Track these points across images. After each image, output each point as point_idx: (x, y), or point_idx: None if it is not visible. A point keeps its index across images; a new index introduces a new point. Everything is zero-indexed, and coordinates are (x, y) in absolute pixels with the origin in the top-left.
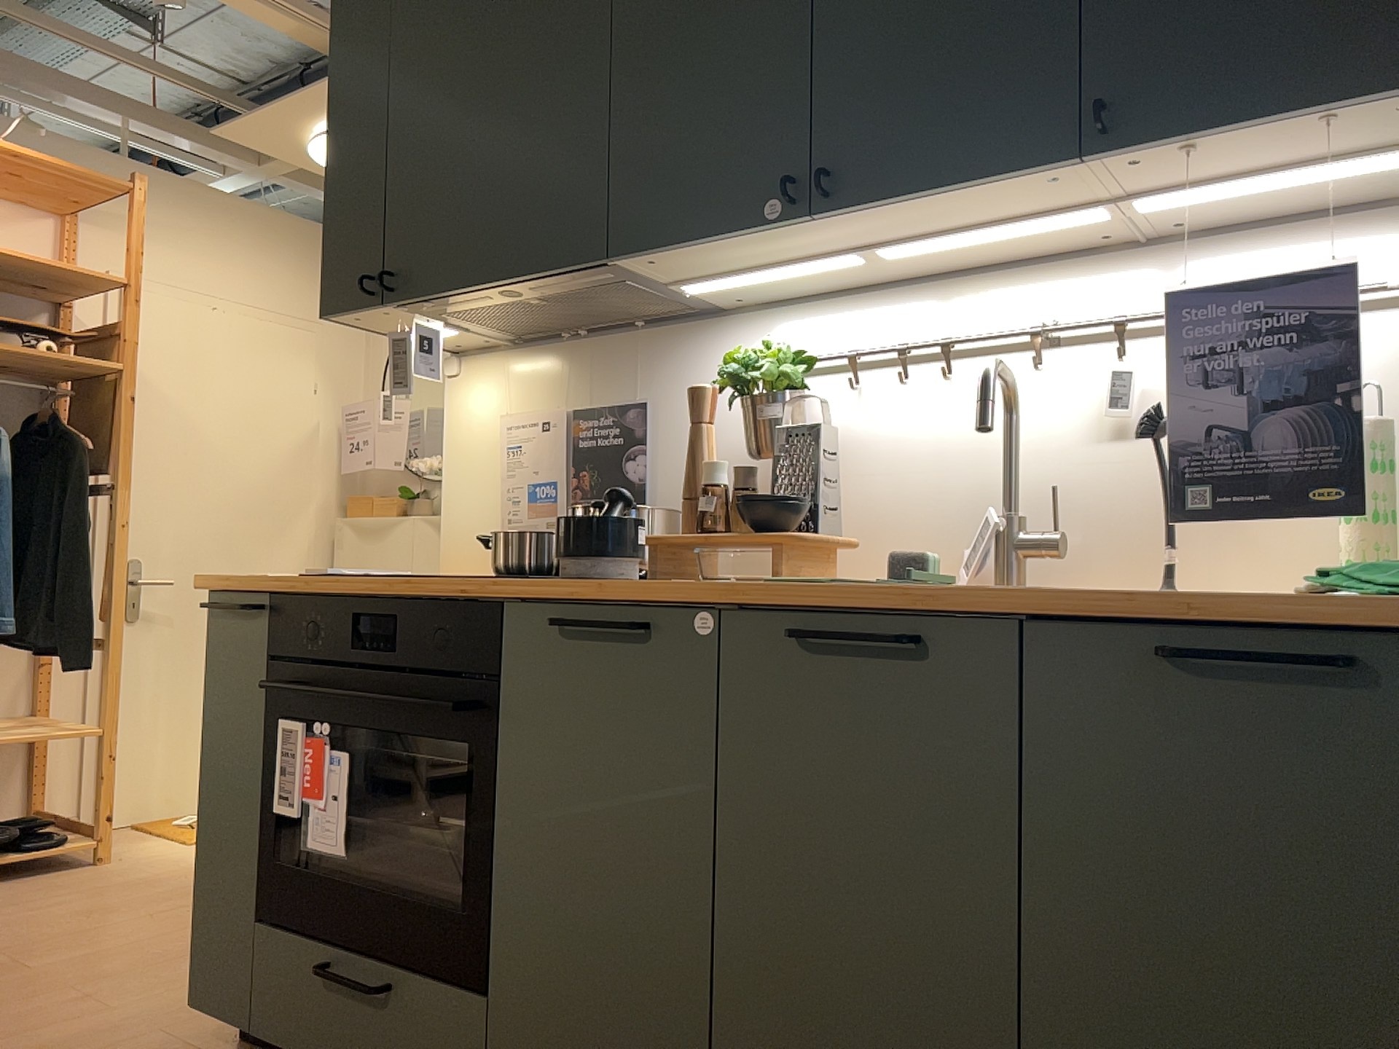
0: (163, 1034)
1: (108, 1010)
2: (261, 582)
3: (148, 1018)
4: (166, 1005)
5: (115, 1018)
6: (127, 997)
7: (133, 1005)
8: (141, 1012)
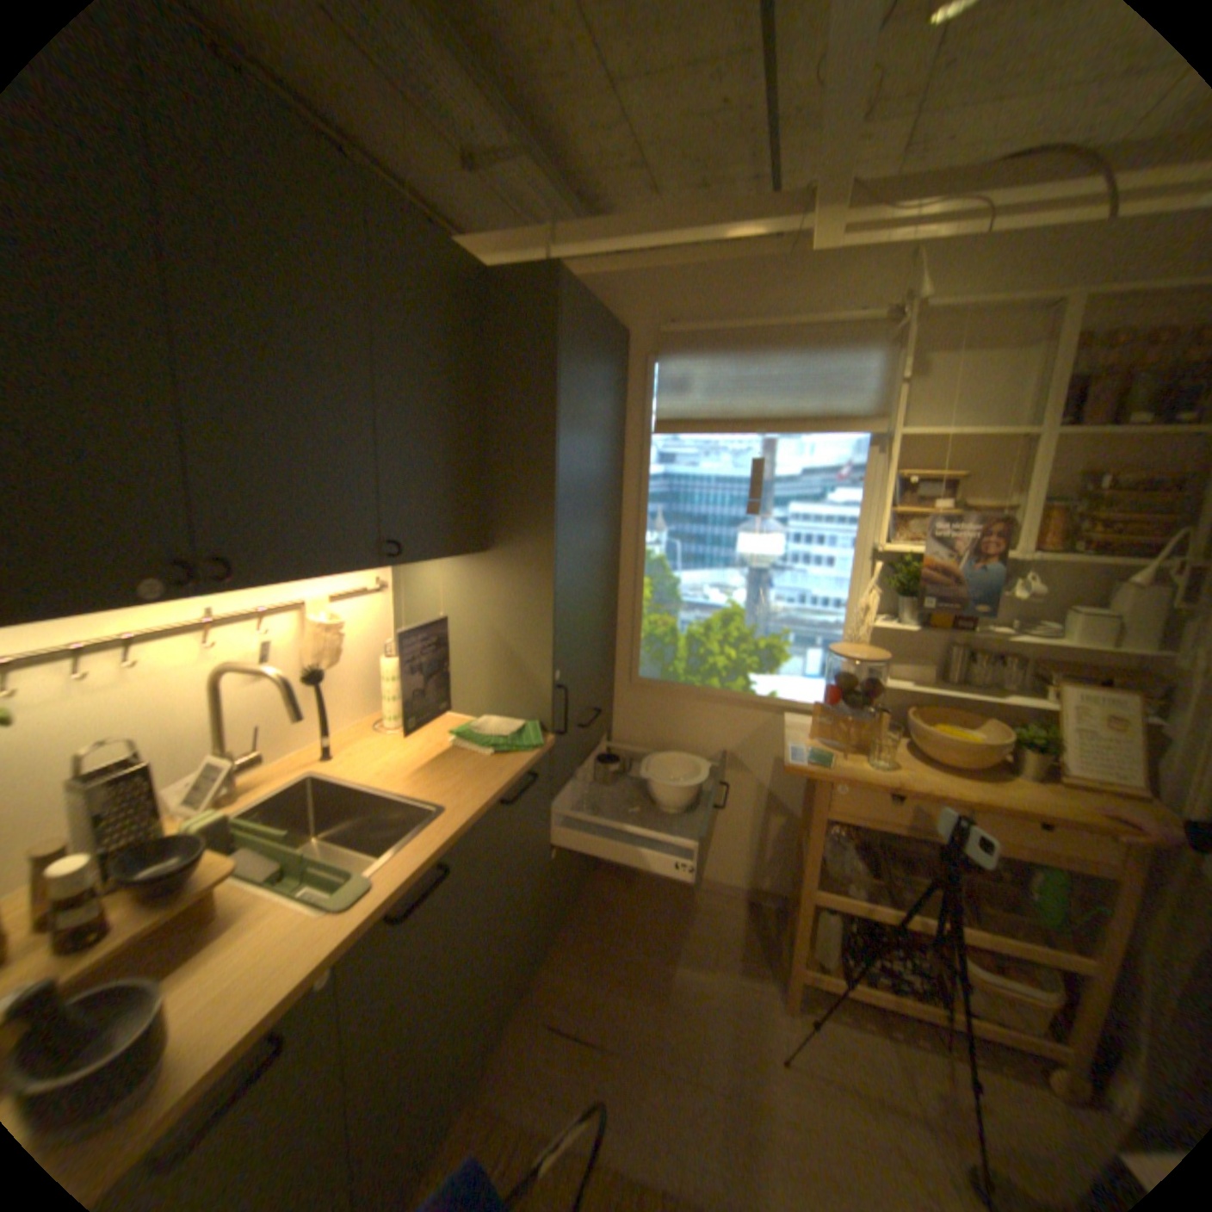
0: None
1: None
2: None
3: None
4: None
5: None
6: None
7: None
8: None
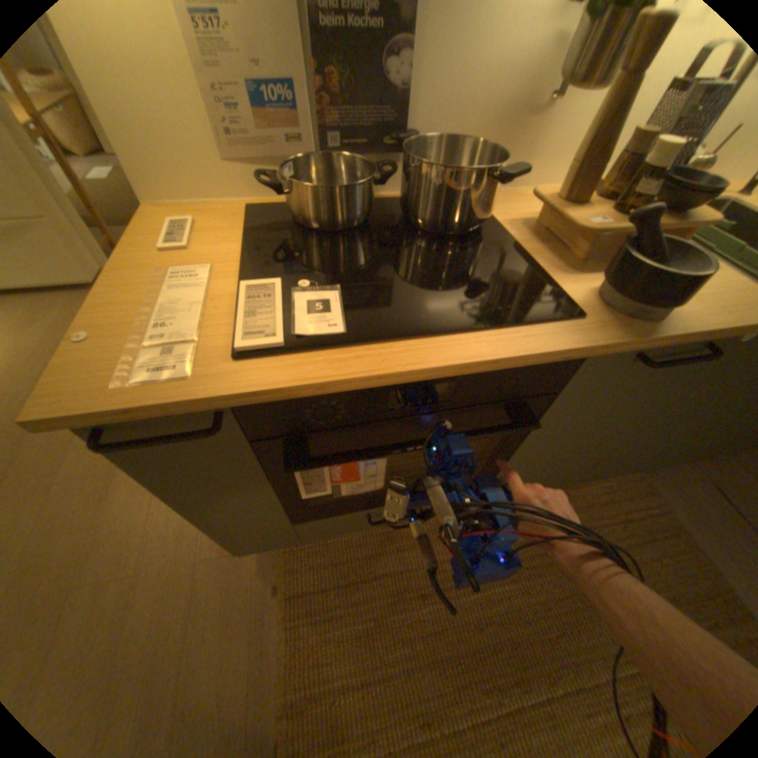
0: (201, 562)
1: (134, 579)
2: (216, 404)
3: (171, 562)
4: (162, 546)
5: (149, 579)
6: (126, 561)
7: (141, 562)
8: (156, 562)
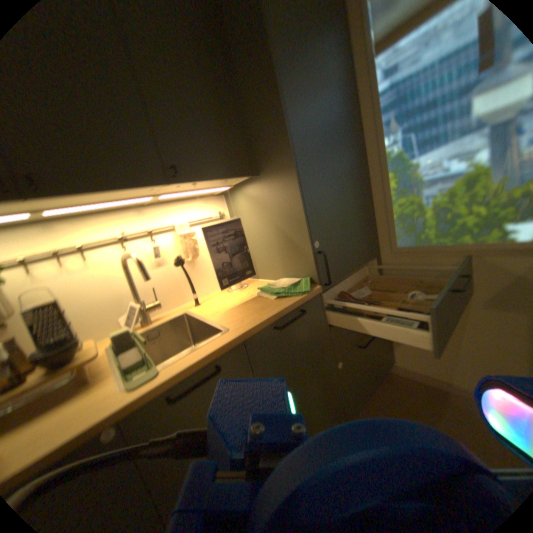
0: None
1: None
2: None
3: None
4: None
5: None
6: None
7: None
8: None
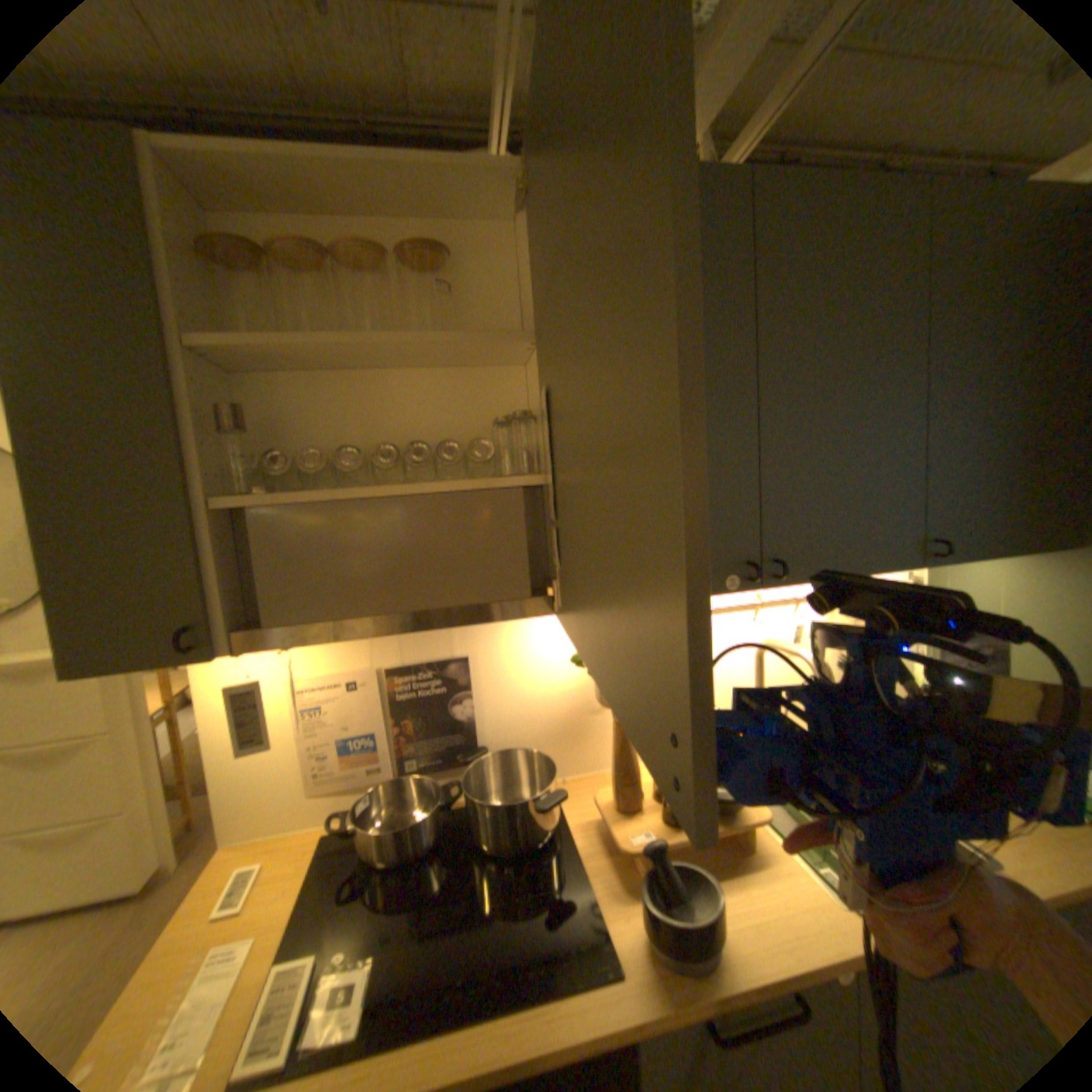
0: None
1: None
2: None
3: None
4: None
5: None
6: None
7: None
8: None
